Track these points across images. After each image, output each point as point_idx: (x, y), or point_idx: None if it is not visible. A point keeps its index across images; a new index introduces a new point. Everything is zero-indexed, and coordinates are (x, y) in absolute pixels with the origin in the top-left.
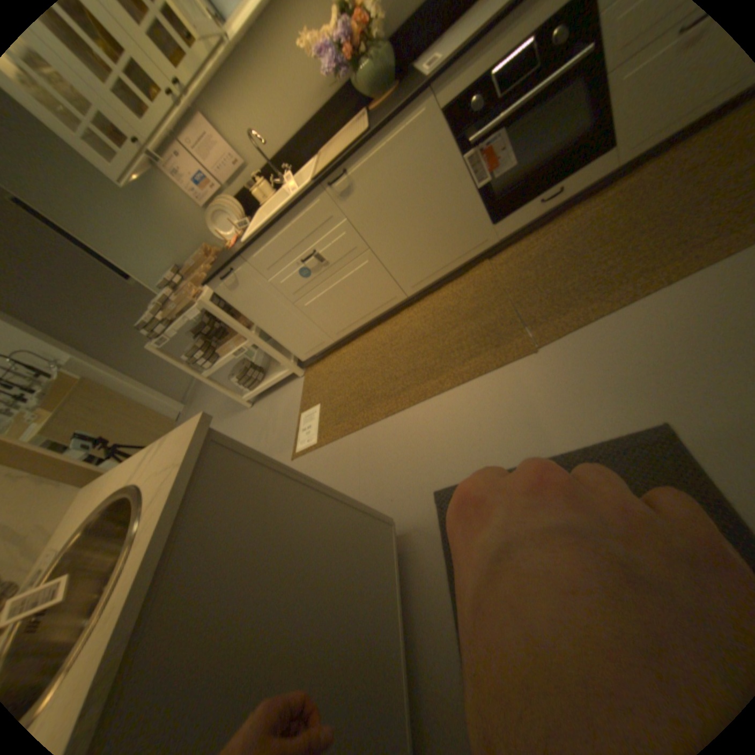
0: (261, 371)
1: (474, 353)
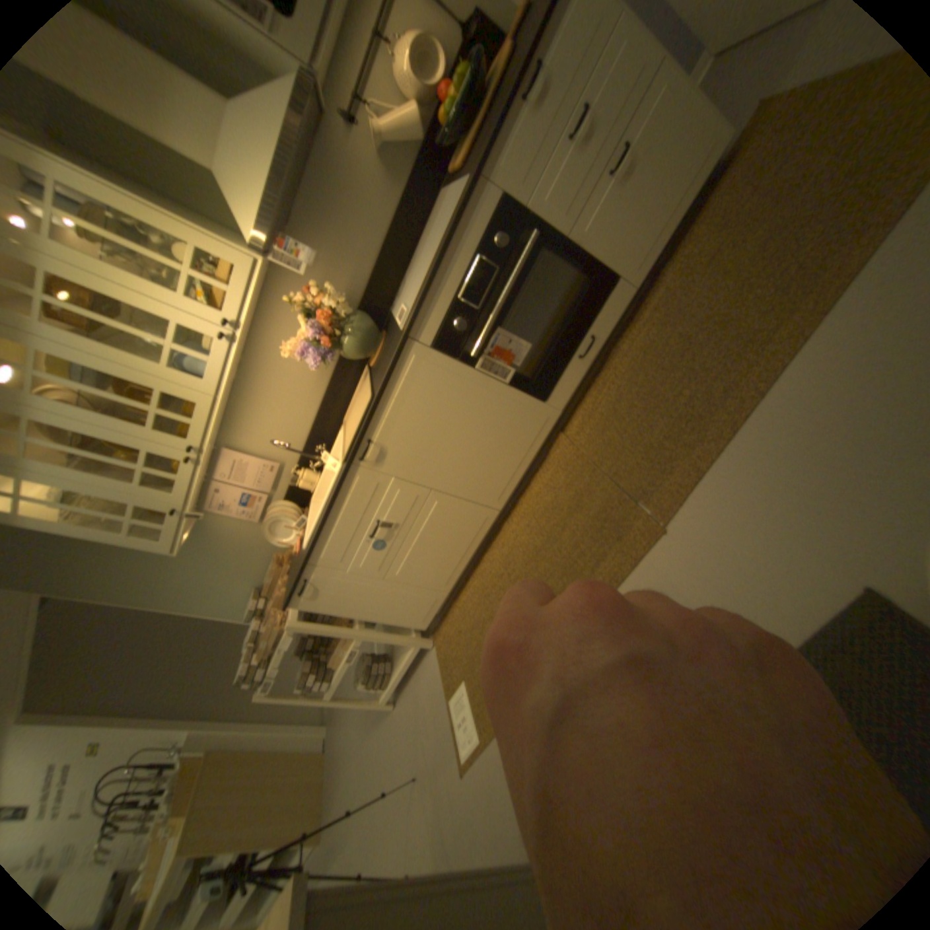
0: (387, 660)
1: (599, 556)
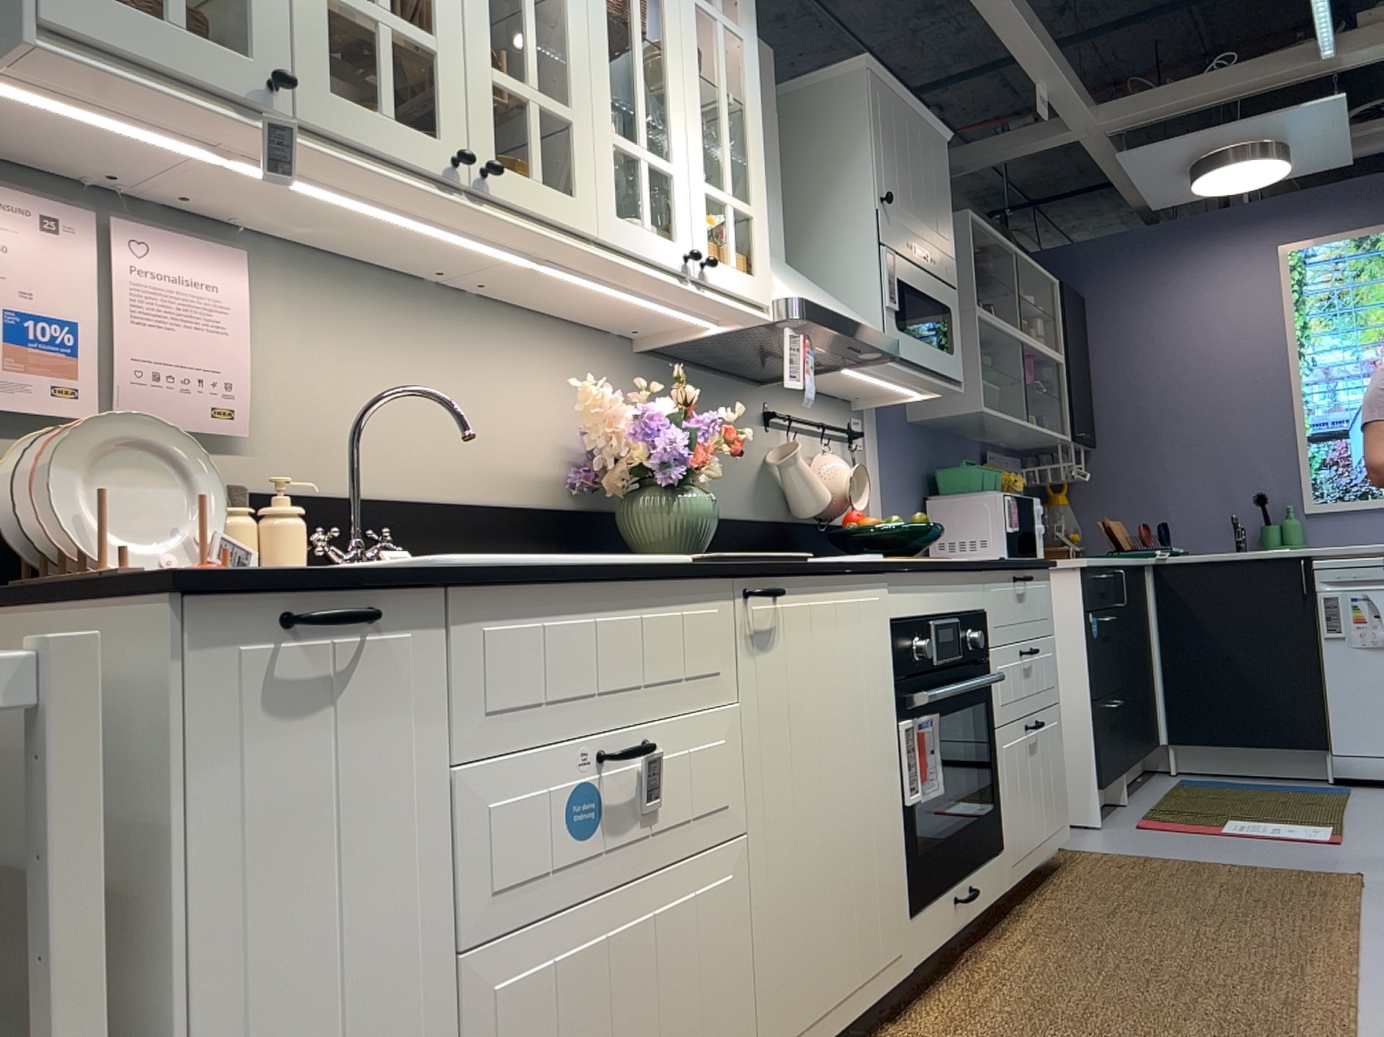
0: None
1: None
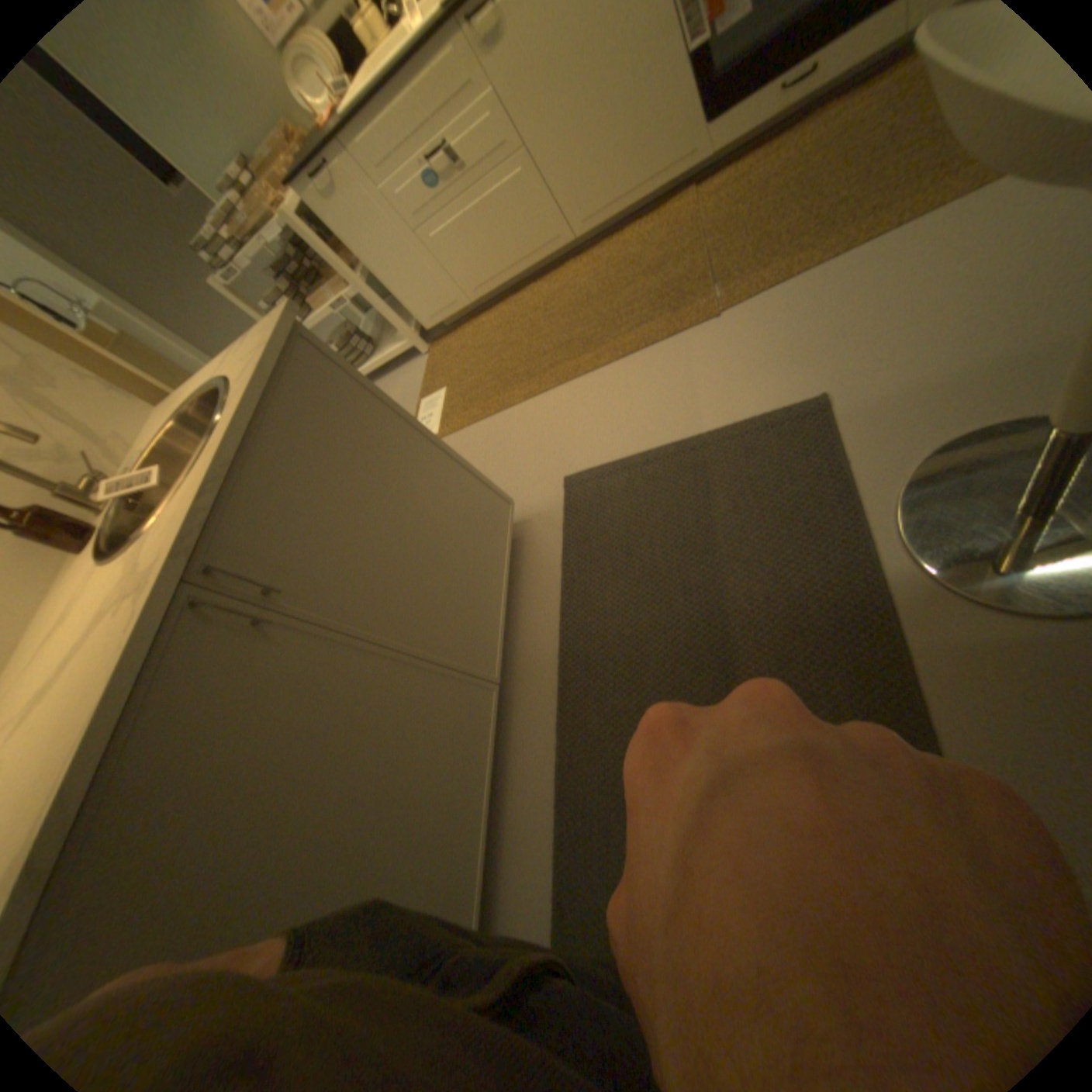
0: (369, 342)
1: (645, 318)
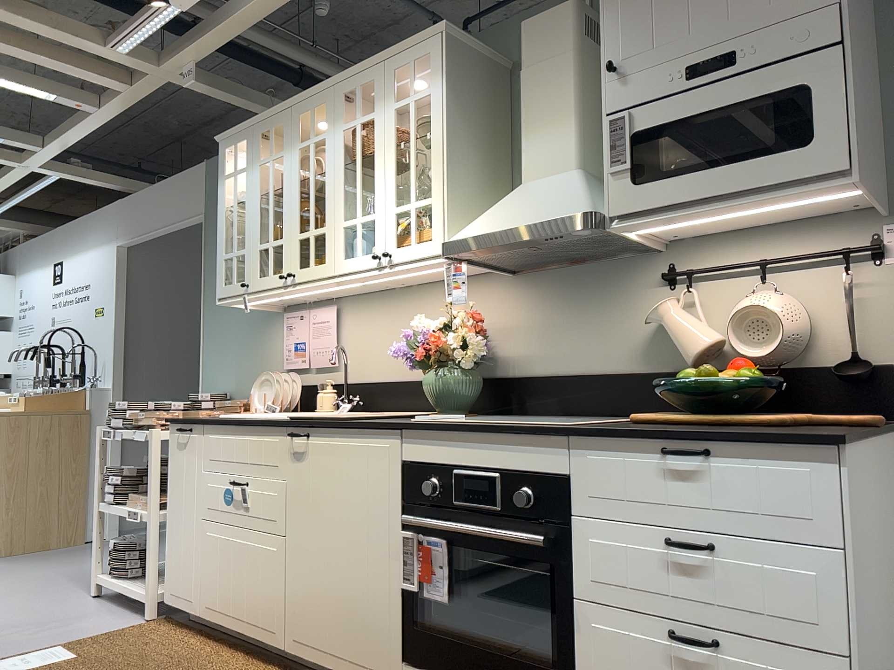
0: (142, 567)
1: None
